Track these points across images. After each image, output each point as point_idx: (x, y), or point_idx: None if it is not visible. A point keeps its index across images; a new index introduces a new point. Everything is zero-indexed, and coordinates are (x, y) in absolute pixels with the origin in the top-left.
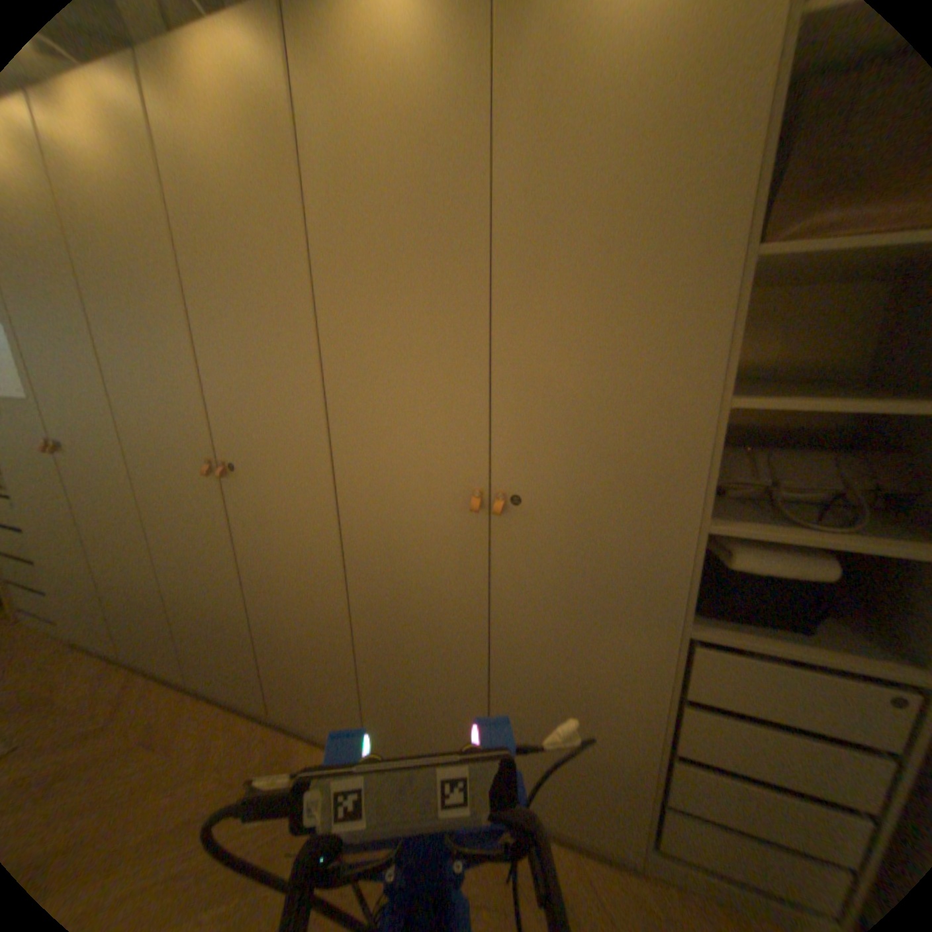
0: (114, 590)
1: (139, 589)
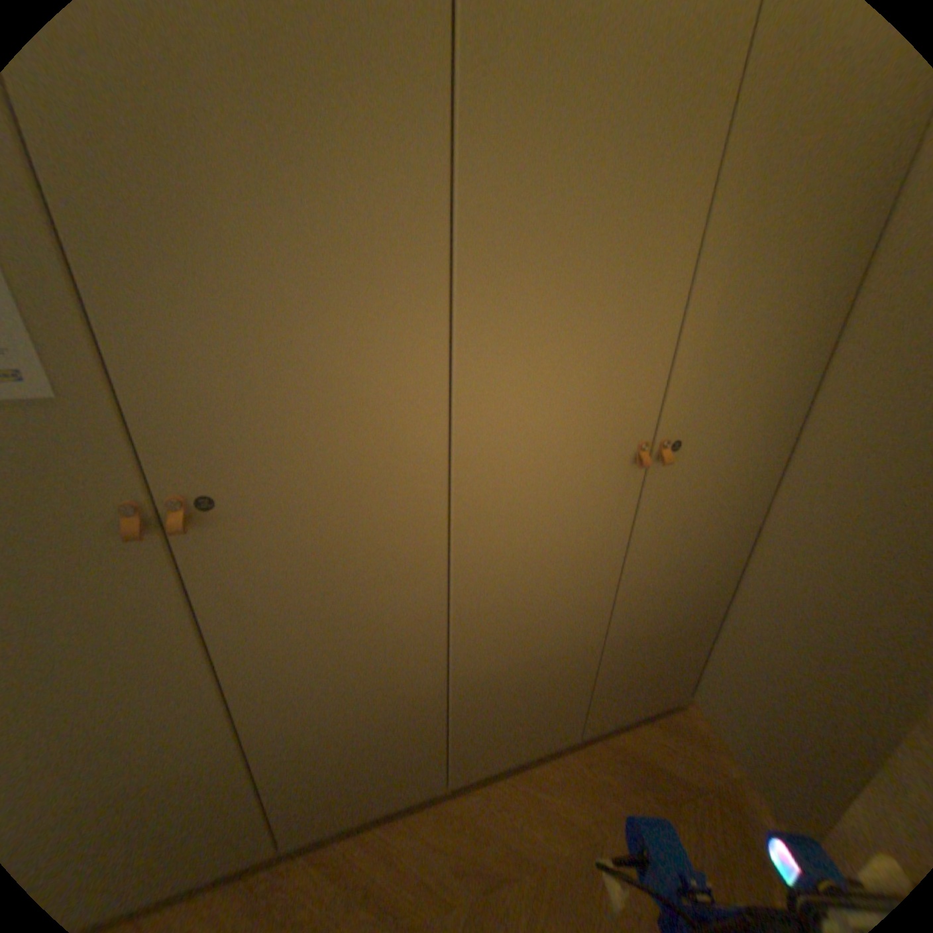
0: (321, 738)
1: (401, 701)
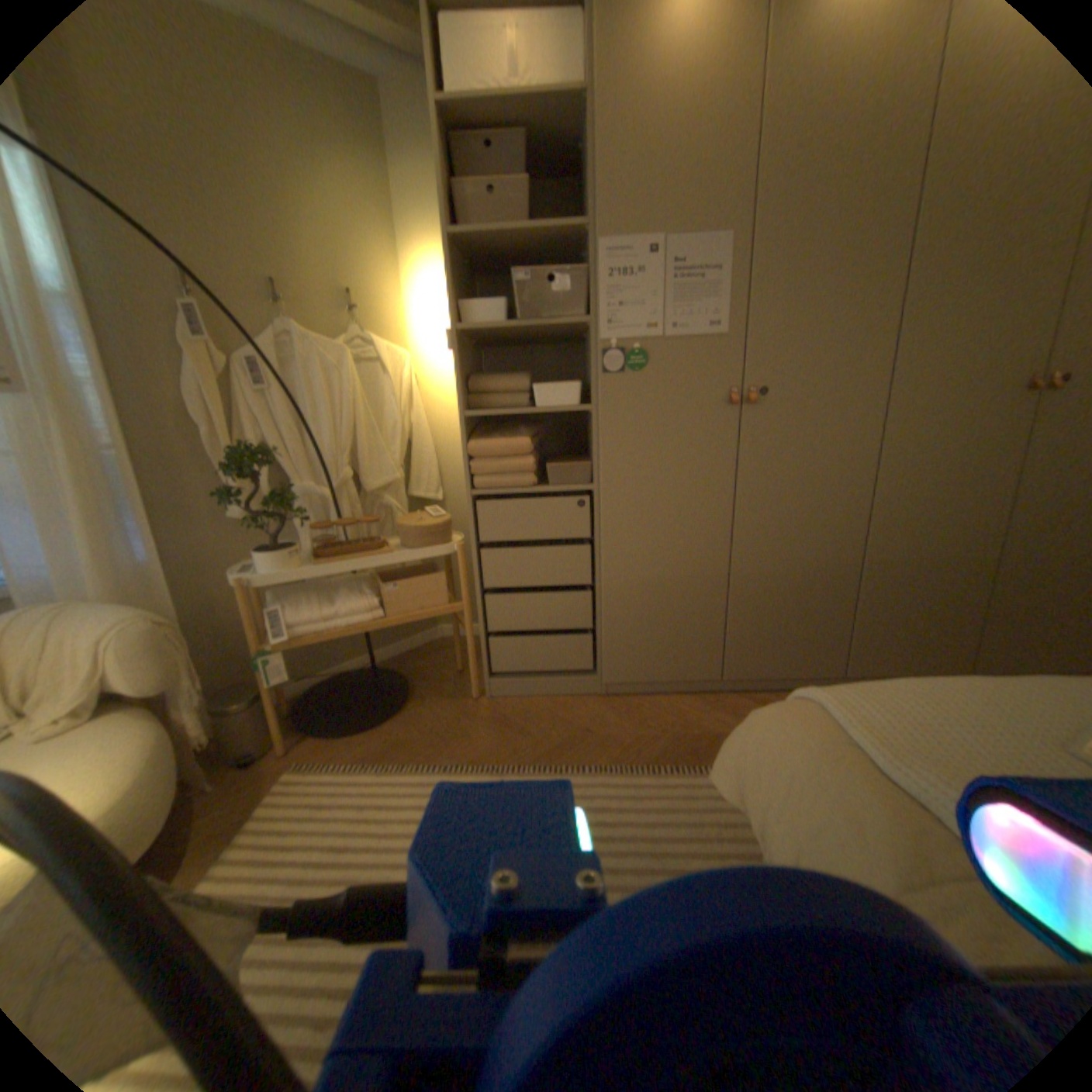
0: (771, 575)
1: (826, 562)
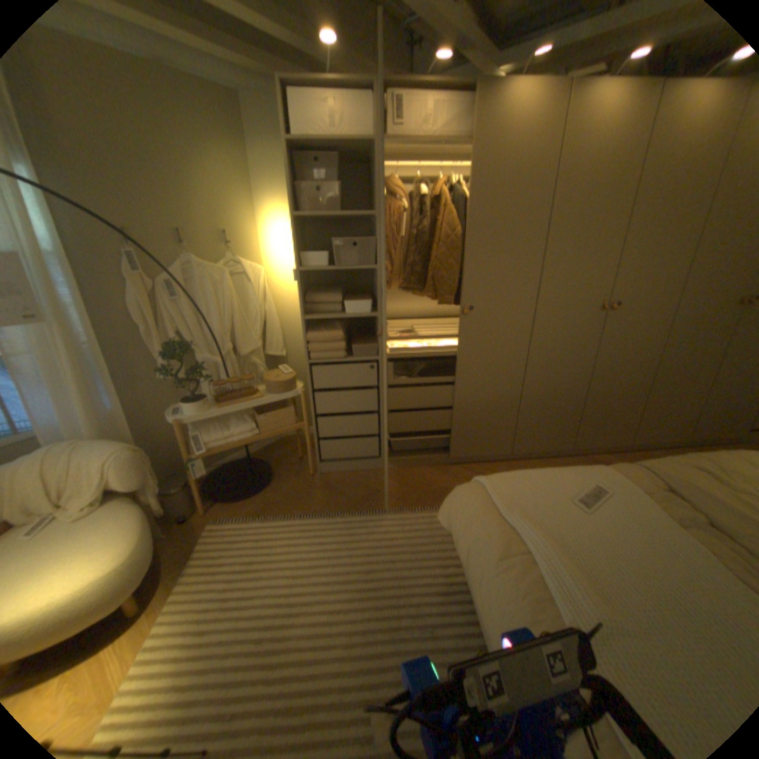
0: (475, 405)
1: (503, 397)
